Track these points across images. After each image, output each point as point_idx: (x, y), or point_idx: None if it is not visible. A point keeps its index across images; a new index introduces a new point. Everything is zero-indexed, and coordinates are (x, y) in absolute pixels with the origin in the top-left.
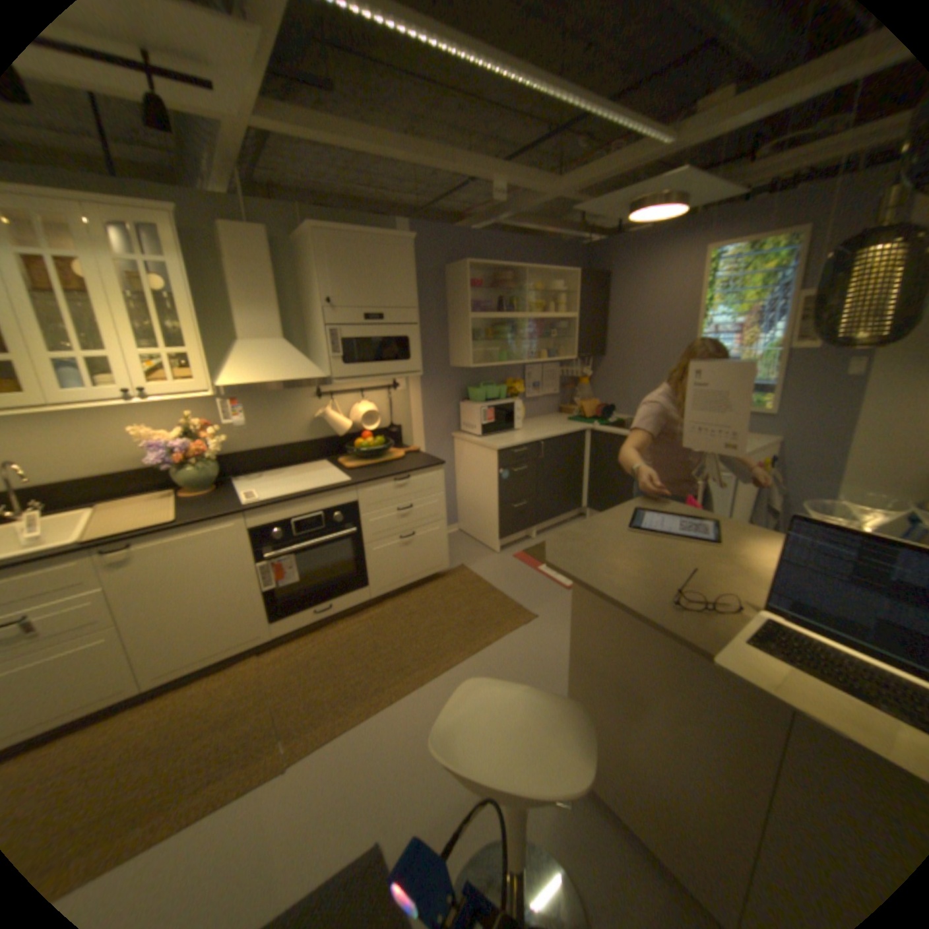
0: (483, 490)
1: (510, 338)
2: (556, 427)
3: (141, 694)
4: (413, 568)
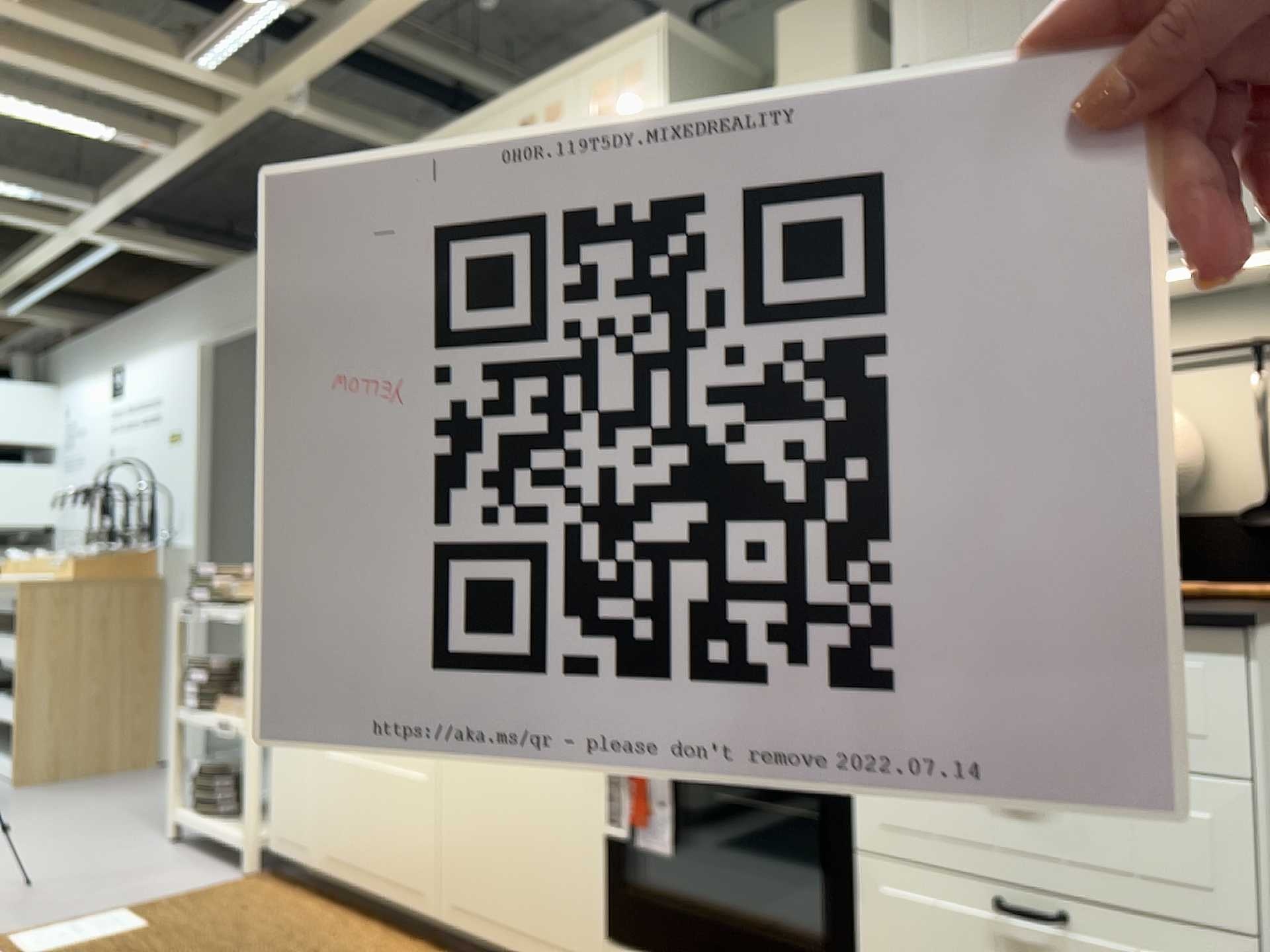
0: None
1: None
2: None
3: (437, 922)
4: None
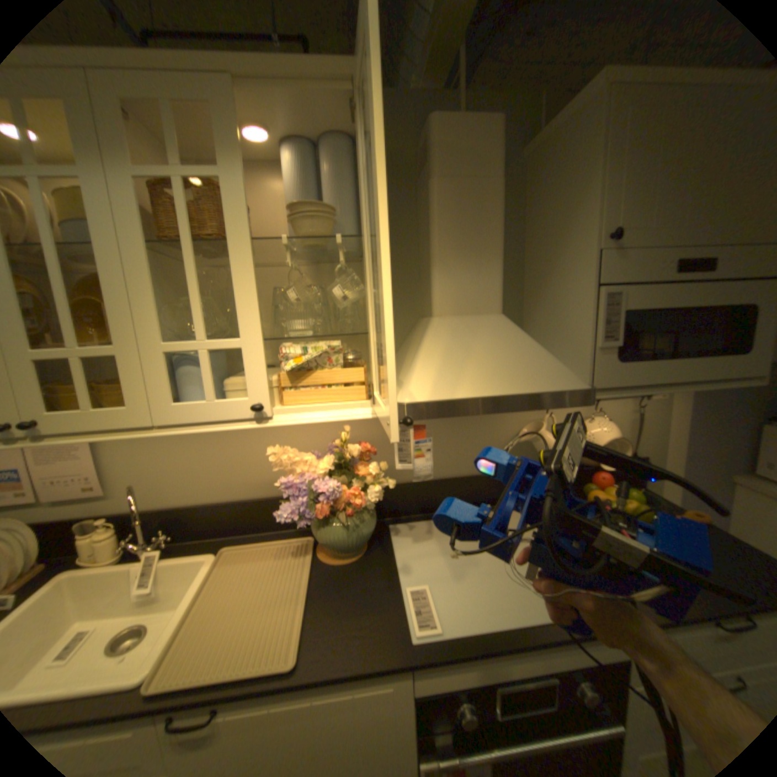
0: None
1: None
2: None
3: None
4: None
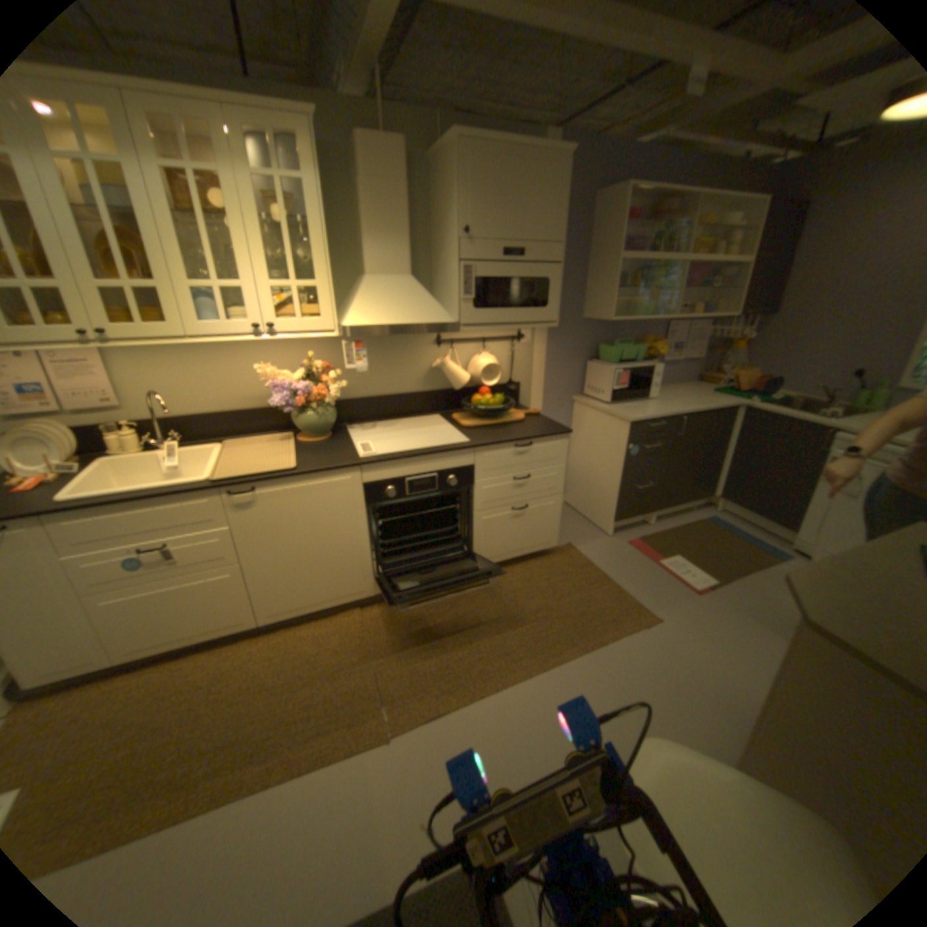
0: (603, 464)
1: (662, 285)
2: (700, 398)
3: (259, 627)
4: (521, 541)
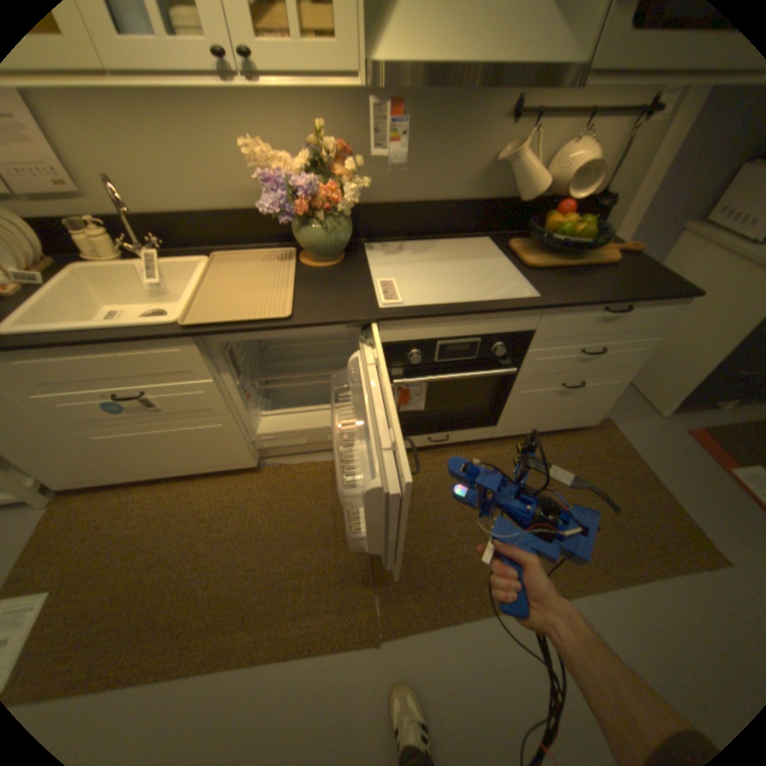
0: (698, 329)
1: None
2: None
3: (258, 467)
4: (558, 417)
